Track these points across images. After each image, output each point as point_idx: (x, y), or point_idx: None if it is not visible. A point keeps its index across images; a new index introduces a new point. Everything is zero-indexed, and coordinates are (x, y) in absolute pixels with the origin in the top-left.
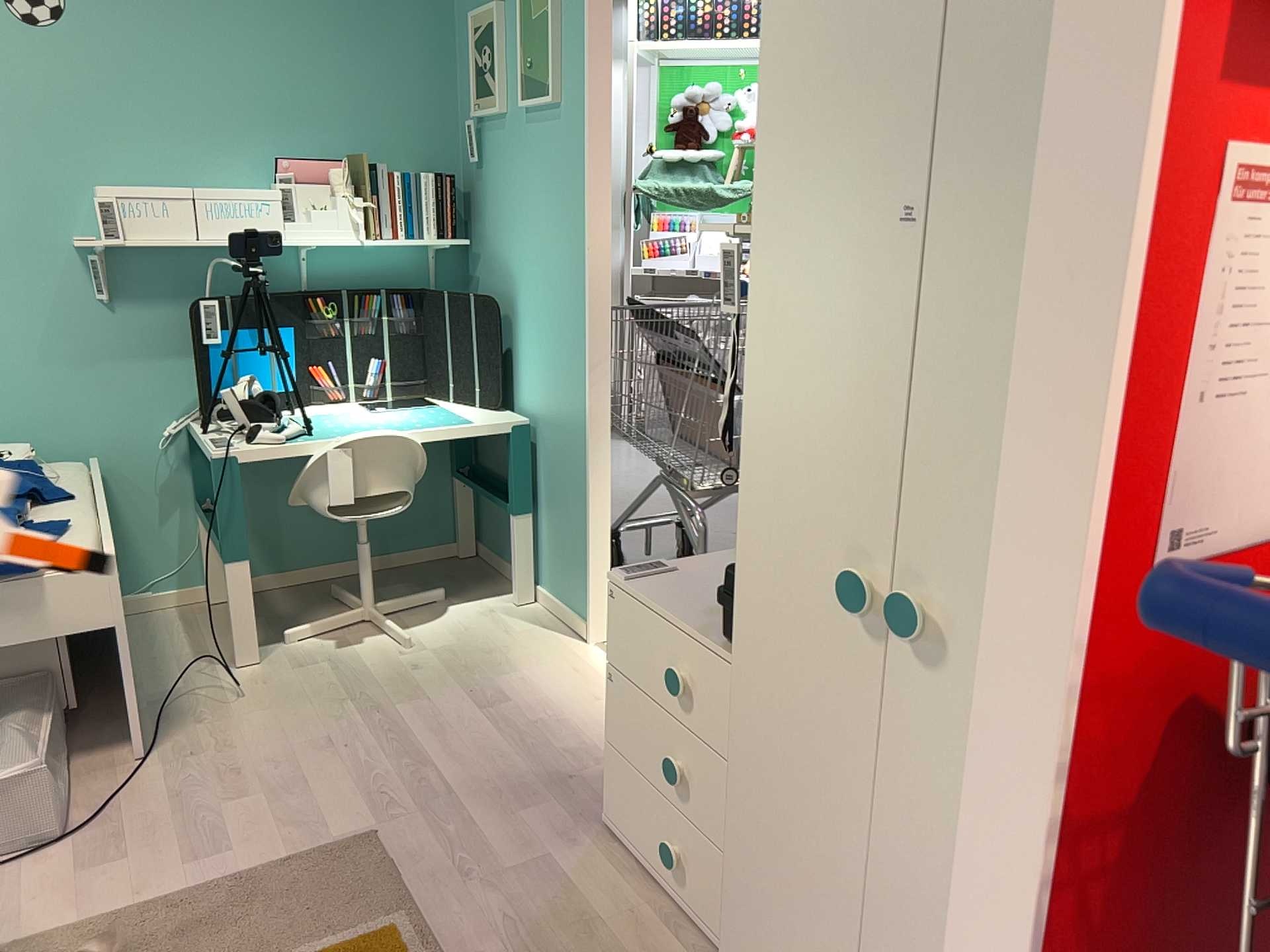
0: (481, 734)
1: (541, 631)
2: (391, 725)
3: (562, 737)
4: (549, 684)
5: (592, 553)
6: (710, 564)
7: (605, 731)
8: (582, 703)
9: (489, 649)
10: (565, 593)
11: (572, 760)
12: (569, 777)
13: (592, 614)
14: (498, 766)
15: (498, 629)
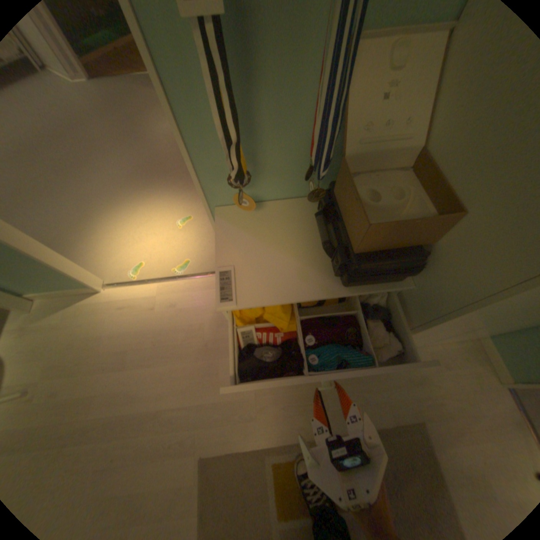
0: (147, 377)
1: (66, 310)
2: (105, 427)
3: (173, 338)
4: (123, 326)
5: (56, 267)
6: (234, 245)
7: (179, 317)
8: (151, 317)
9: (64, 344)
10: (52, 287)
11: (193, 341)
12: (204, 347)
13: (87, 283)
14: (178, 377)
15: (46, 332)
